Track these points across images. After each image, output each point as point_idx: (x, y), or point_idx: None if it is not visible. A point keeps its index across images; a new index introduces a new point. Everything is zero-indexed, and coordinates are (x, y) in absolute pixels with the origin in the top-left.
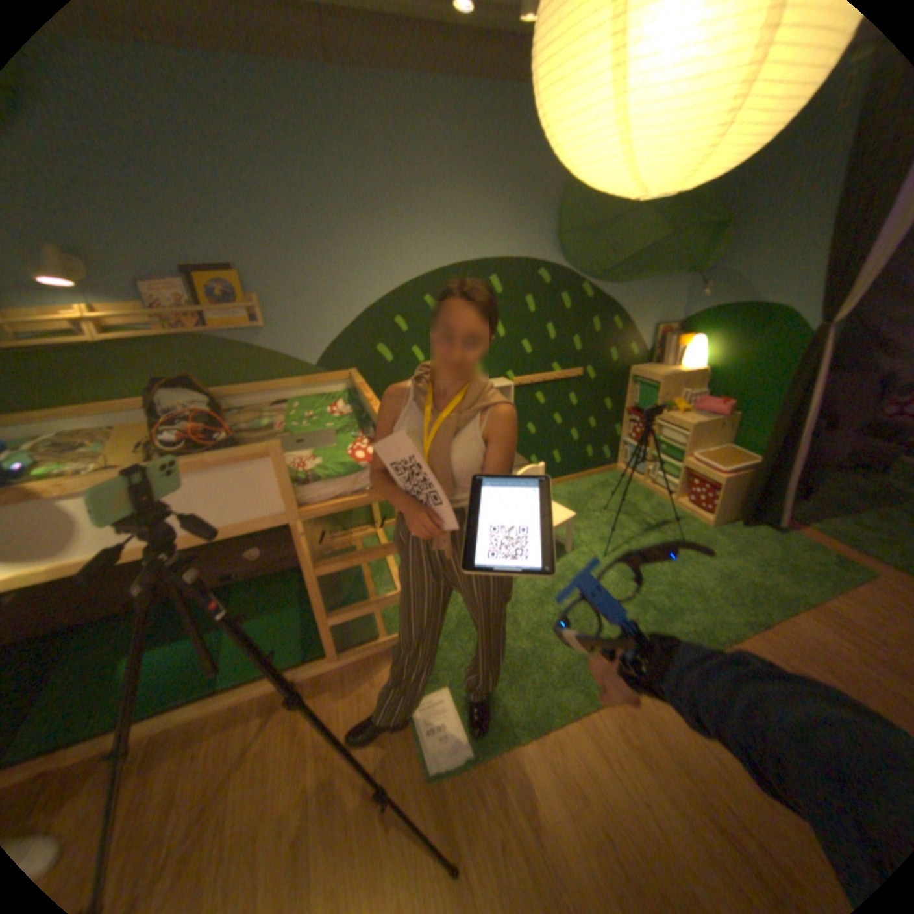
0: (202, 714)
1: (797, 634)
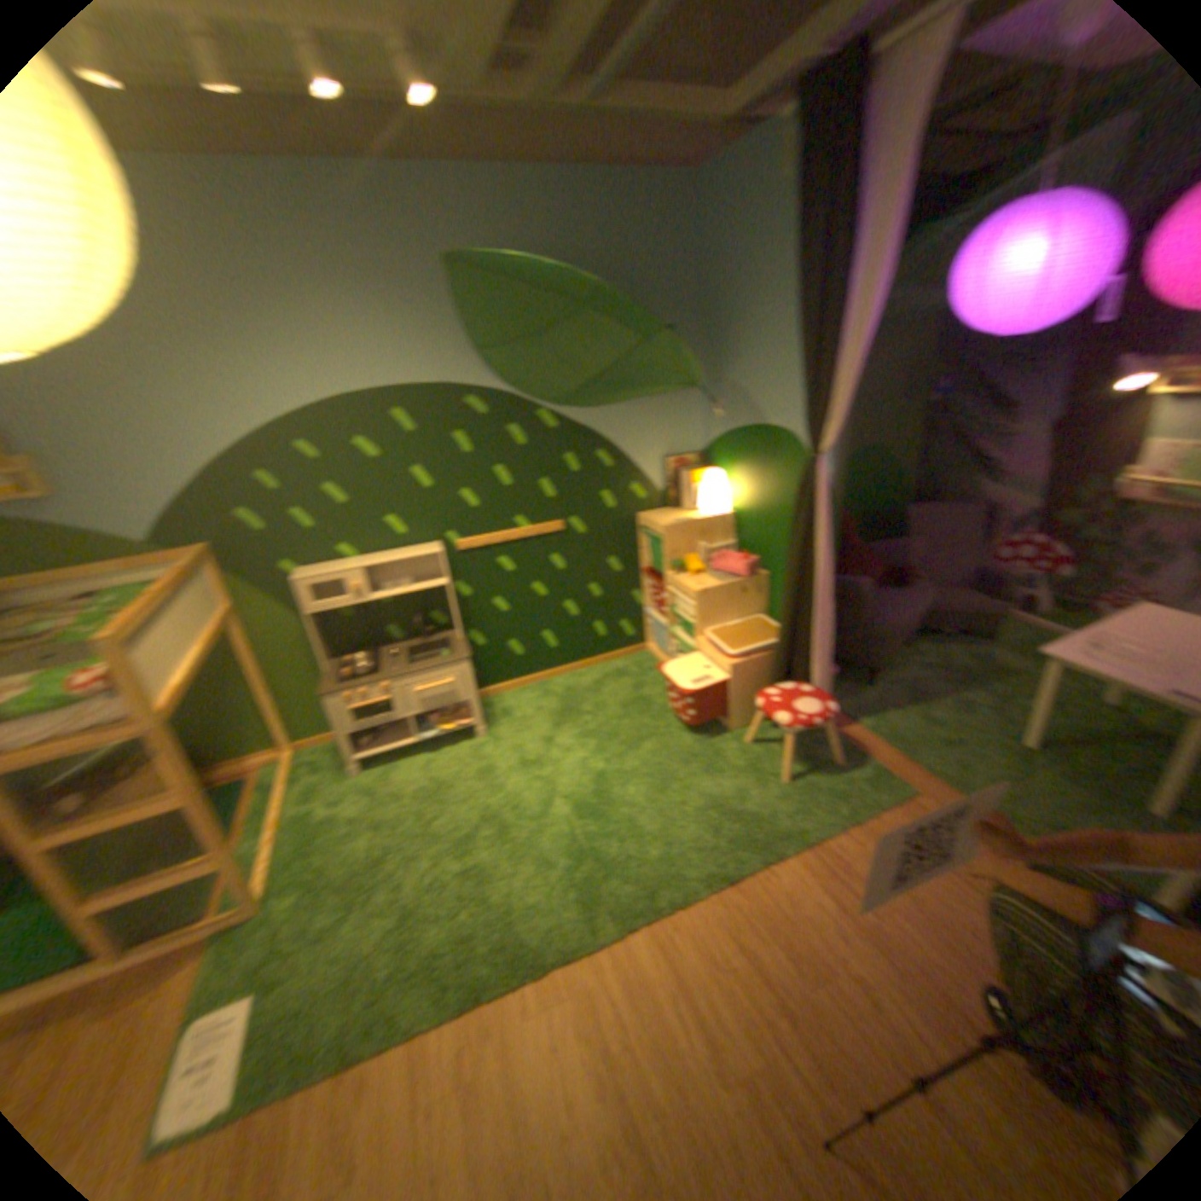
0: None
1: (772, 888)
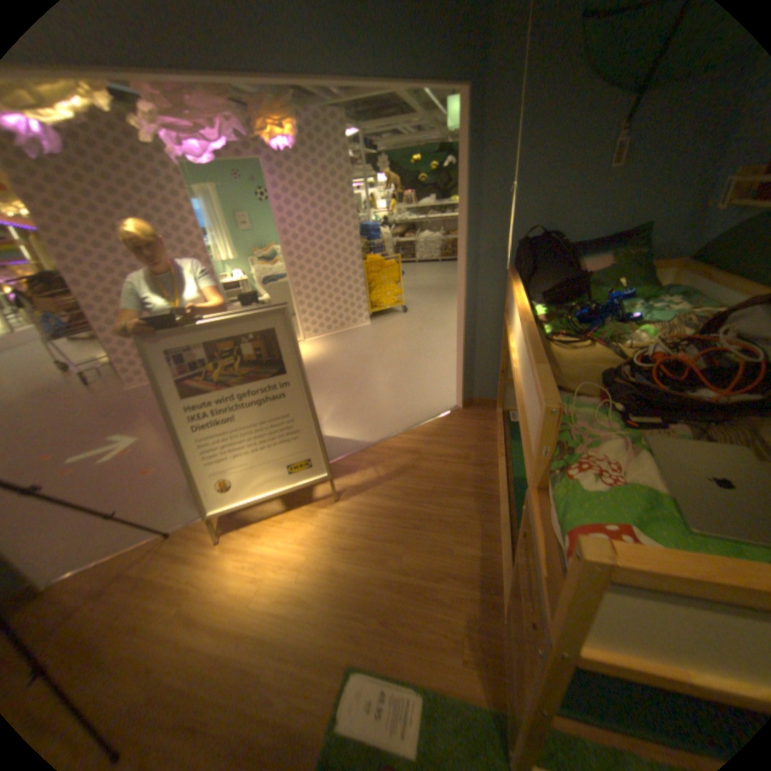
0: (500, 523)
1: None
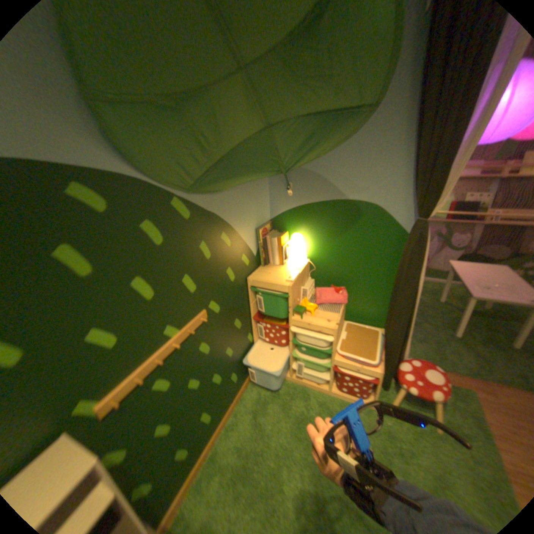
0: None
1: None
